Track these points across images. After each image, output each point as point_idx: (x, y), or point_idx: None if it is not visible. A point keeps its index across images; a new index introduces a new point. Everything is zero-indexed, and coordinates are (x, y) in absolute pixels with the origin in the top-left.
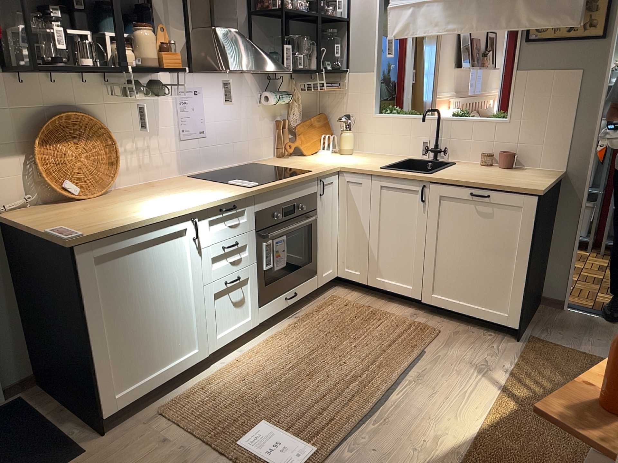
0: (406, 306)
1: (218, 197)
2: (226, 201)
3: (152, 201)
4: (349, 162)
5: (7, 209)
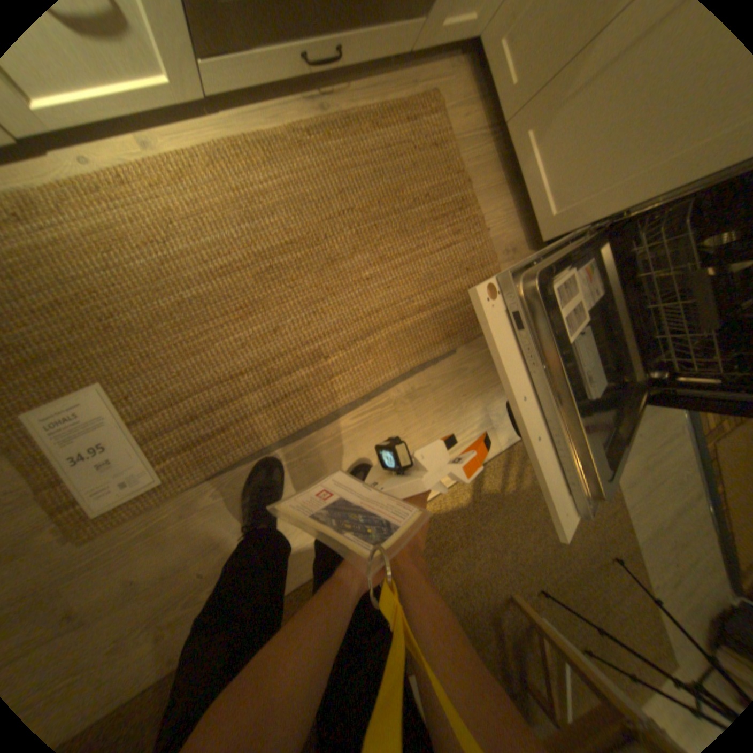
0: (517, 218)
1: None
2: None
3: None
4: None
5: None
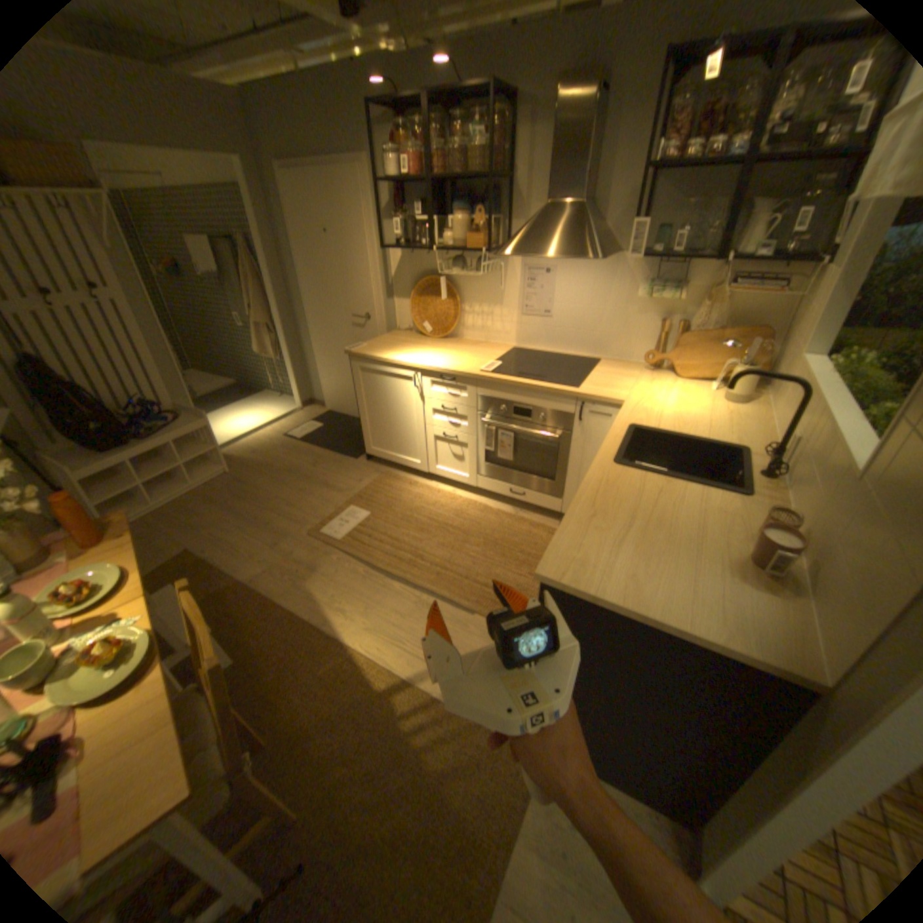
0: None
1: (443, 366)
2: (443, 371)
3: (429, 352)
4: (658, 405)
5: (400, 328)
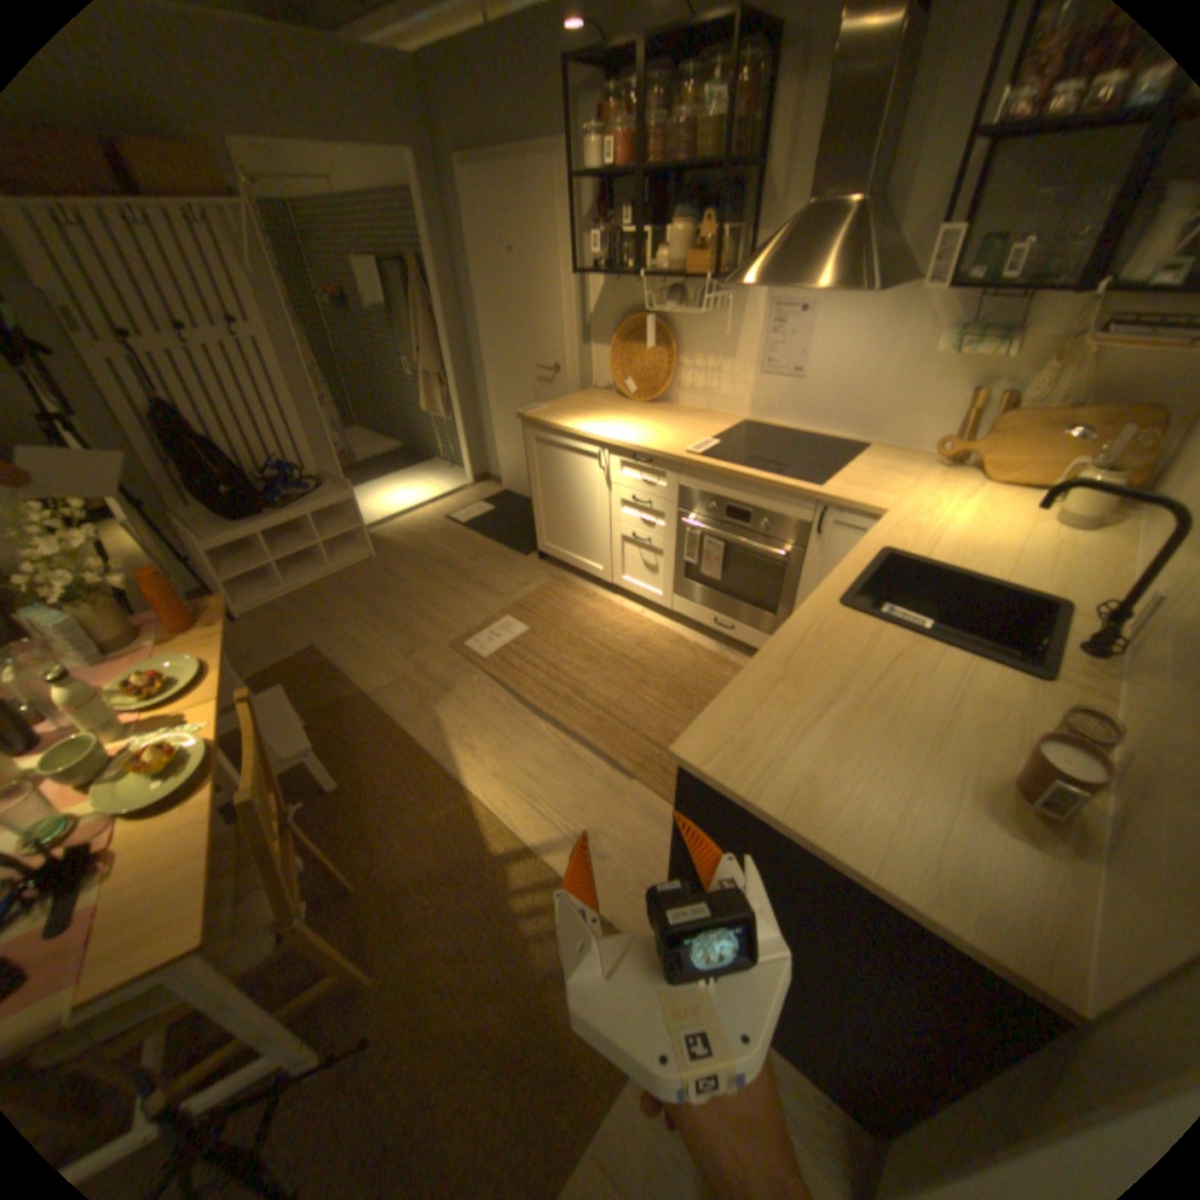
0: None
1: (637, 442)
2: (636, 450)
3: (624, 421)
4: (941, 522)
5: (596, 386)
